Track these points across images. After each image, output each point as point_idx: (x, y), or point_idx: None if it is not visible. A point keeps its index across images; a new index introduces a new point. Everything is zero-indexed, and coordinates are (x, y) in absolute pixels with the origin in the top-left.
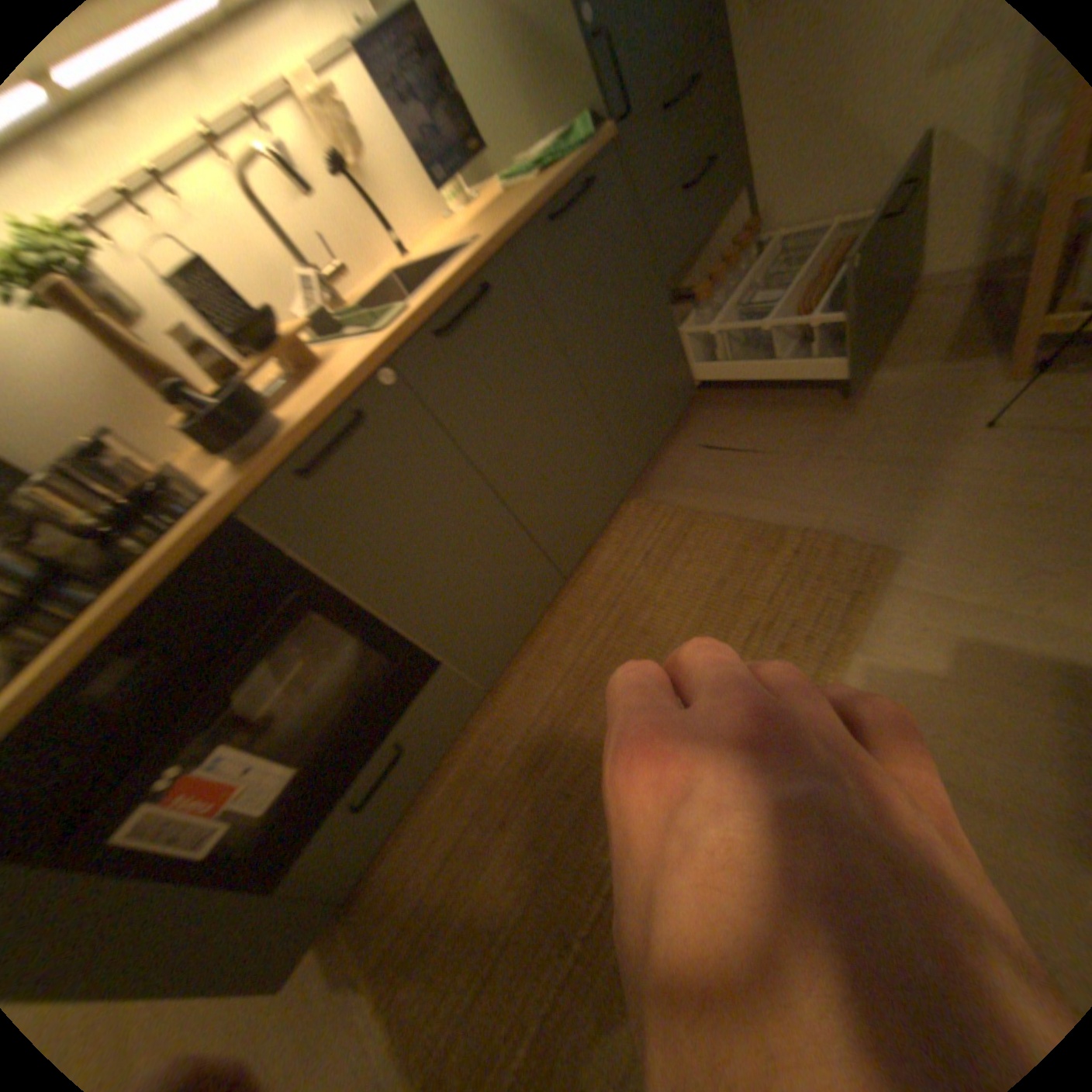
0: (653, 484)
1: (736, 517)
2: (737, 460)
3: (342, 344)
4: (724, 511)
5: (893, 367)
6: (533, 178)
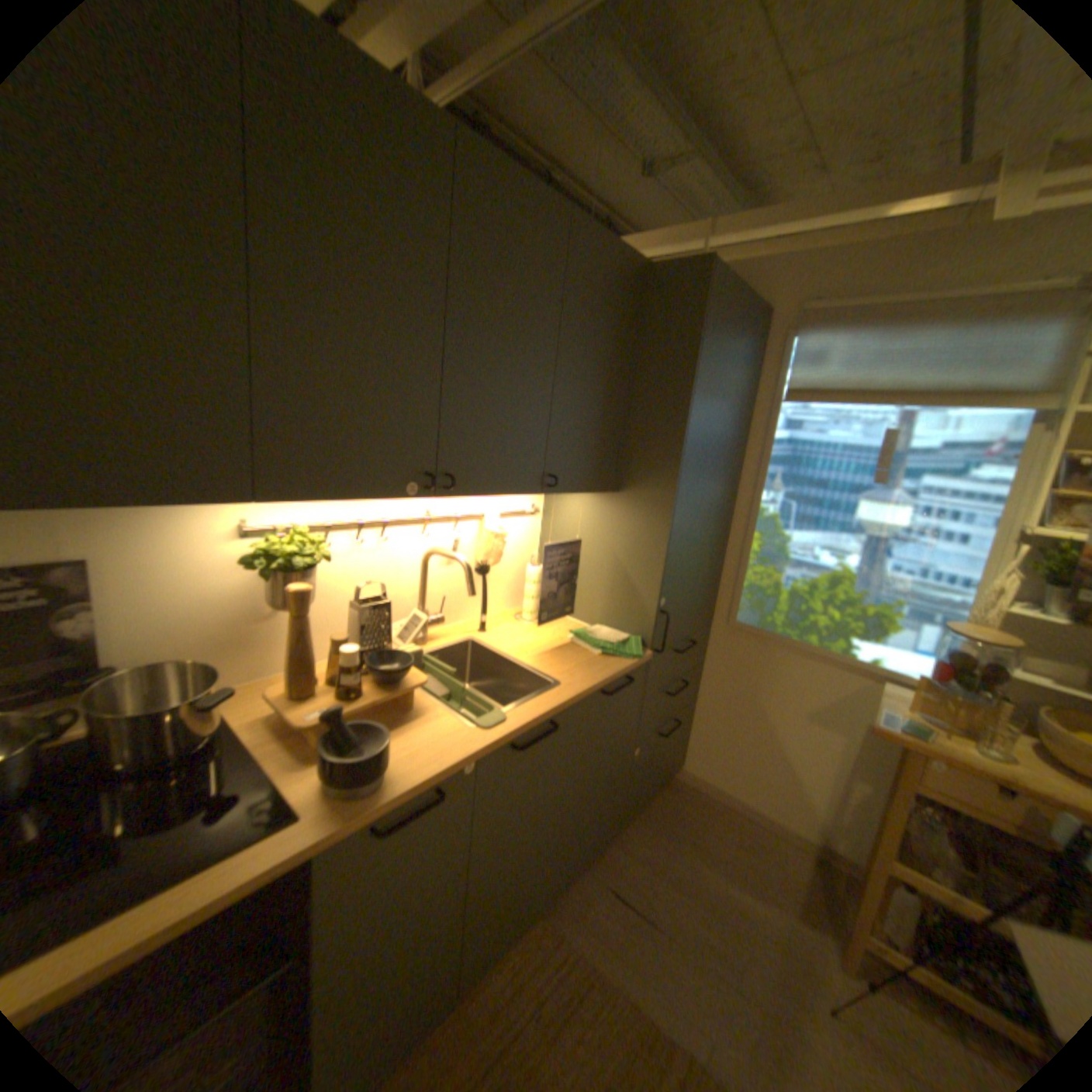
0: (560, 913)
1: (632, 1006)
2: (638, 930)
3: (432, 706)
4: (620, 990)
5: (763, 903)
6: (594, 654)
